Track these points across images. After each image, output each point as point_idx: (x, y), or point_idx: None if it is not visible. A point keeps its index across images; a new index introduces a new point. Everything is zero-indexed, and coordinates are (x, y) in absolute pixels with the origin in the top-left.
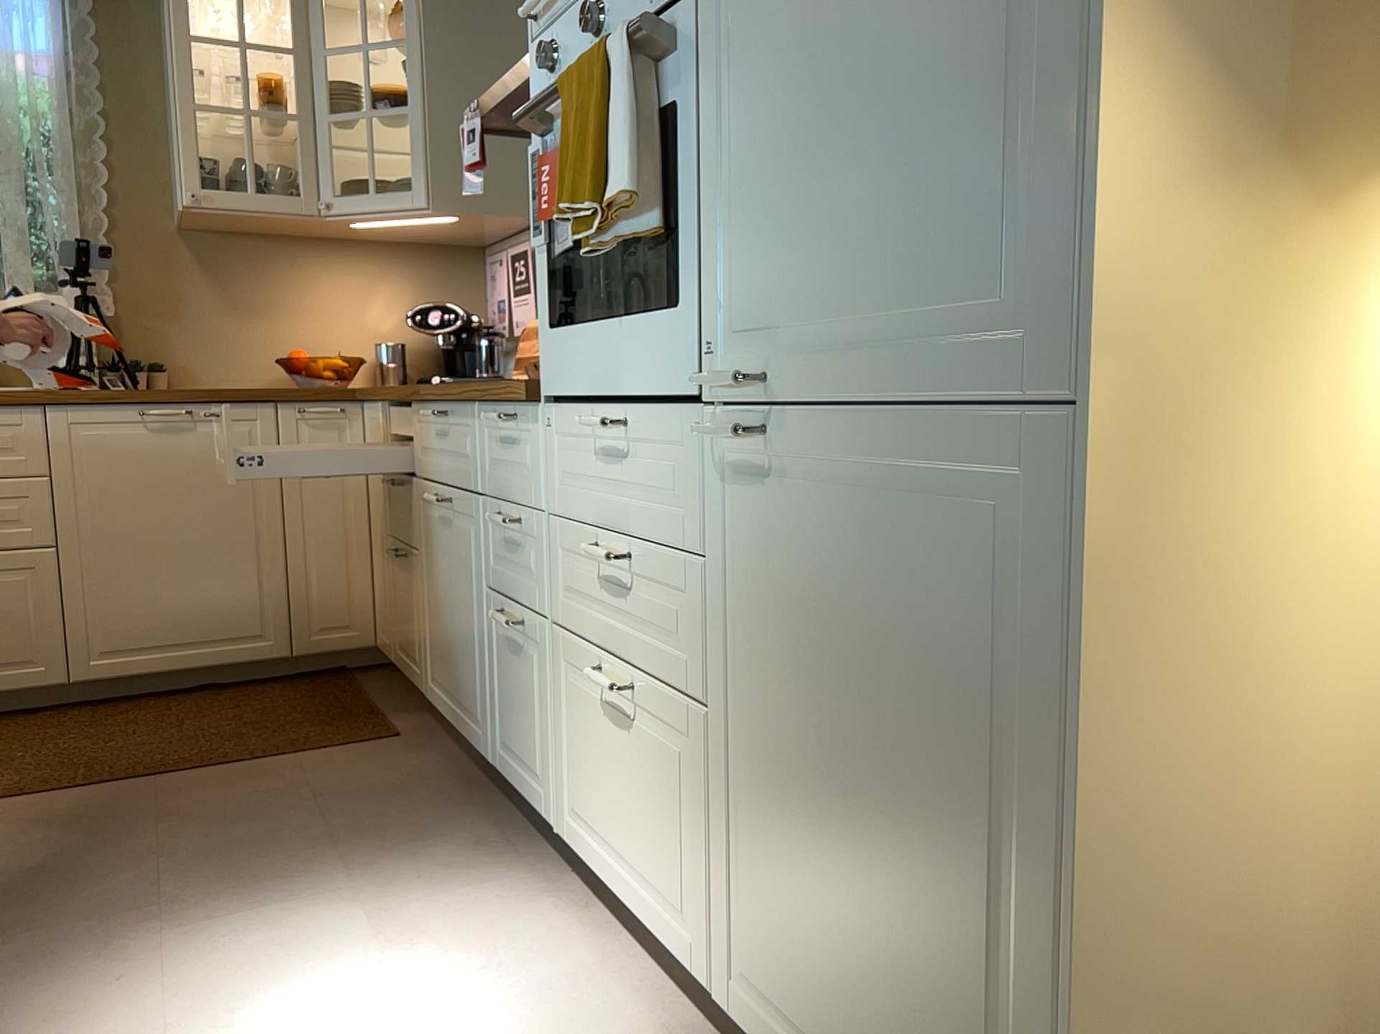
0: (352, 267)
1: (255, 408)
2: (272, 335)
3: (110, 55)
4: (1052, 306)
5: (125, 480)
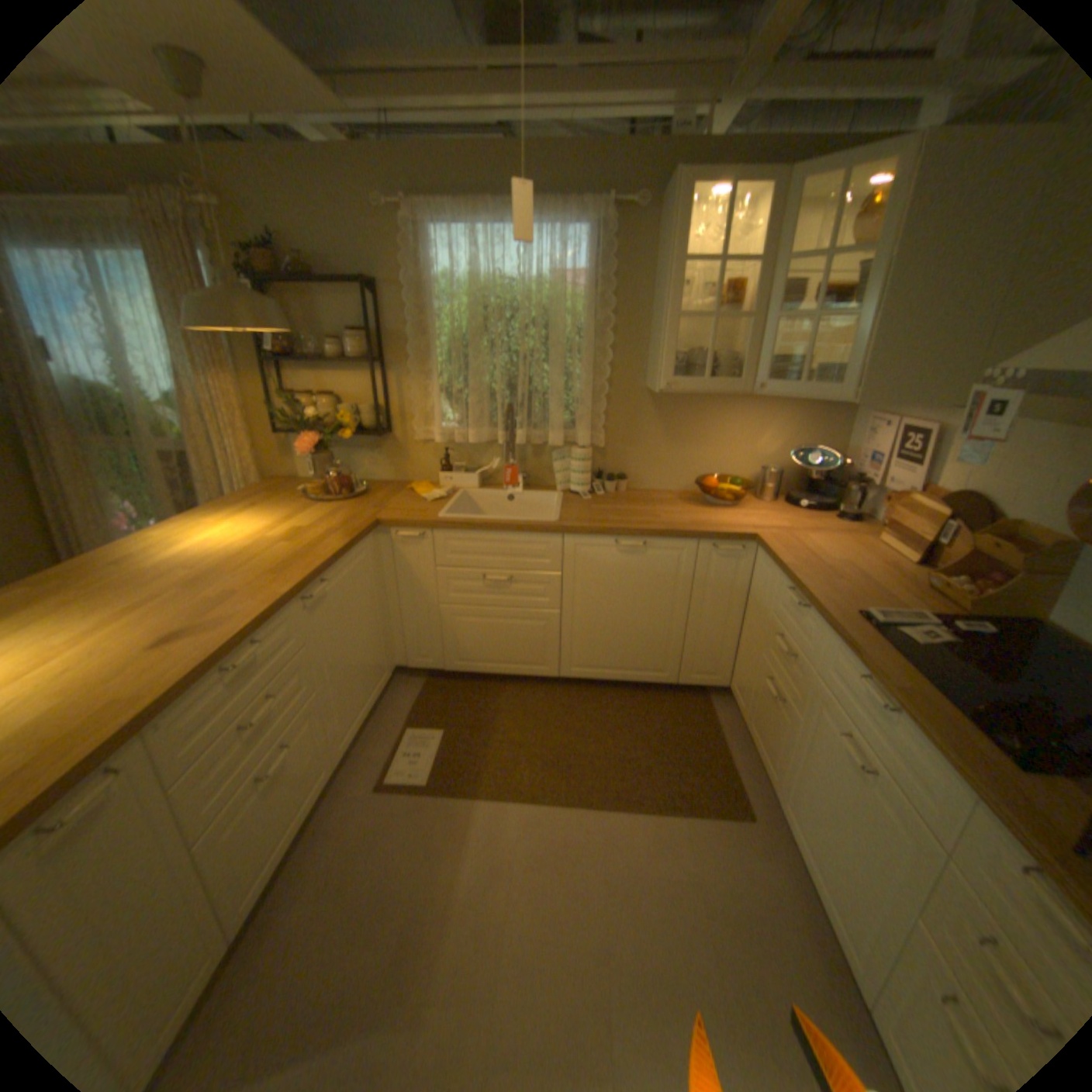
0: (756, 411)
1: (685, 543)
2: (692, 457)
3: (623, 265)
4: None
5: (601, 579)
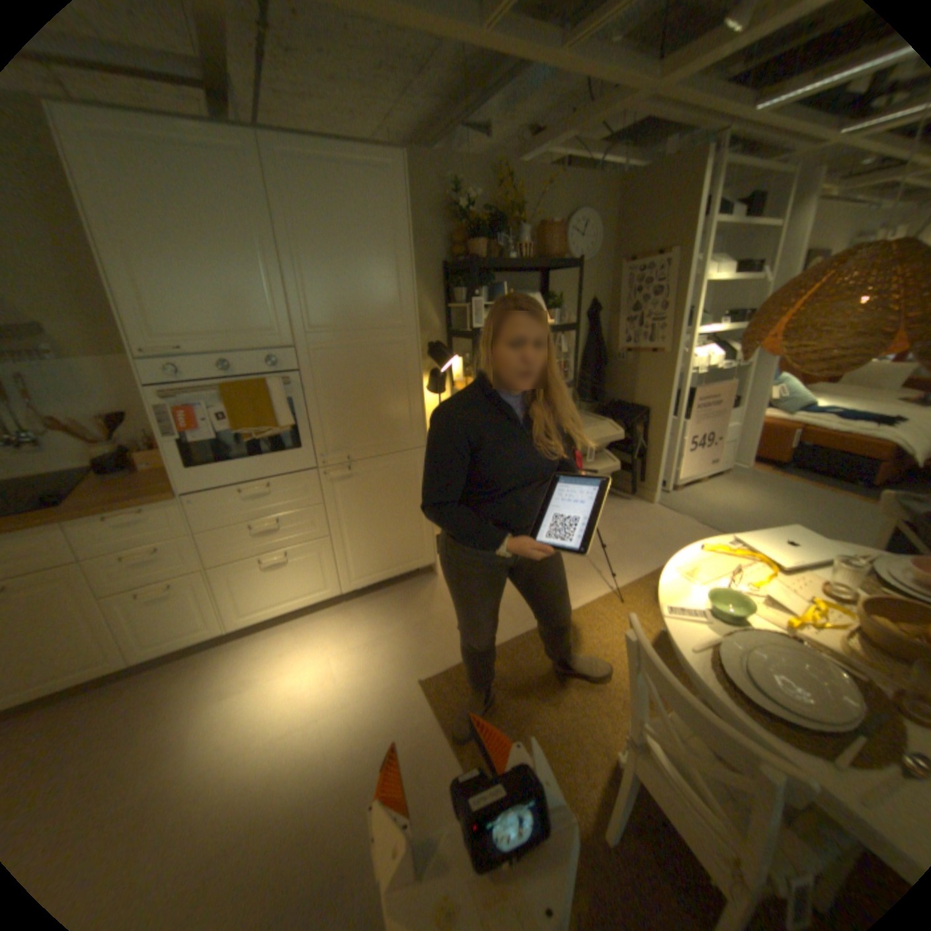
0: None
1: None
2: None
3: None
4: (413, 435)
5: None
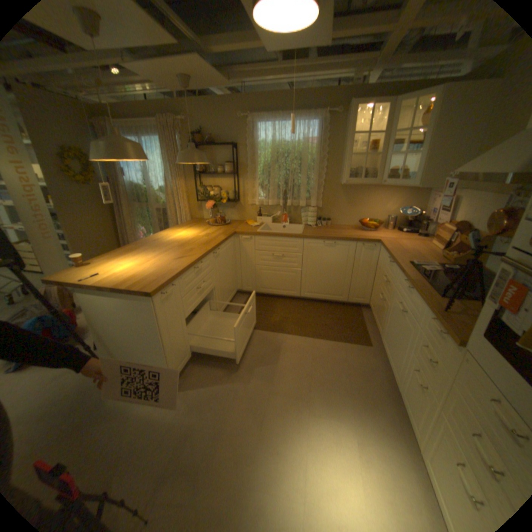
0: (386, 192)
1: (351, 243)
2: (358, 211)
3: (331, 135)
4: None
5: (317, 257)
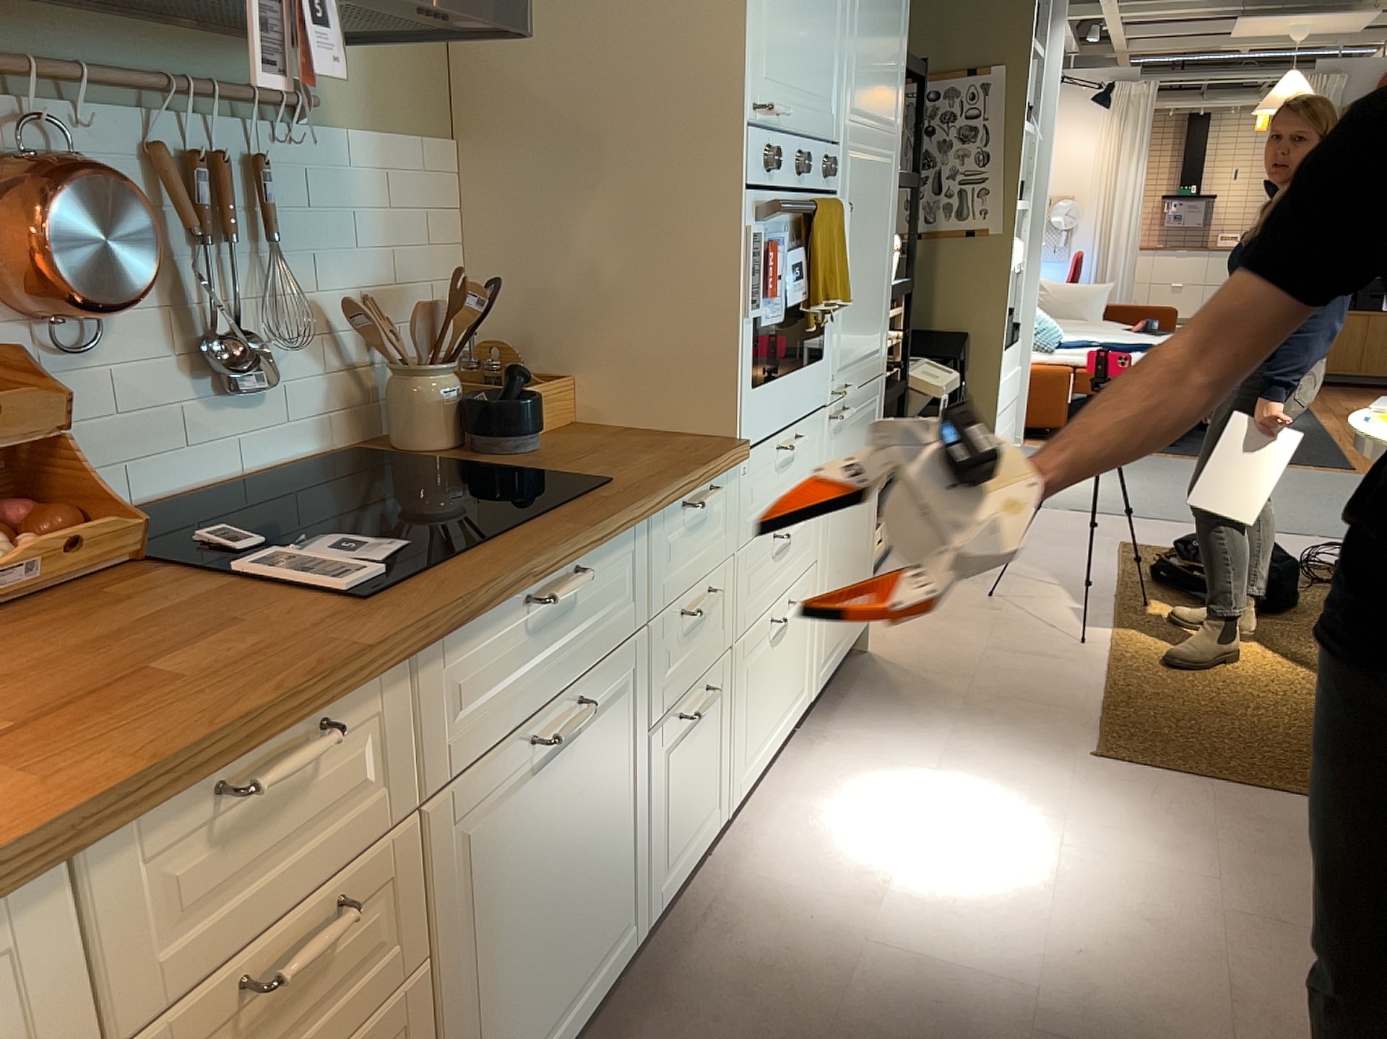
0: None
1: None
2: None
3: None
4: (882, 347)
5: None
